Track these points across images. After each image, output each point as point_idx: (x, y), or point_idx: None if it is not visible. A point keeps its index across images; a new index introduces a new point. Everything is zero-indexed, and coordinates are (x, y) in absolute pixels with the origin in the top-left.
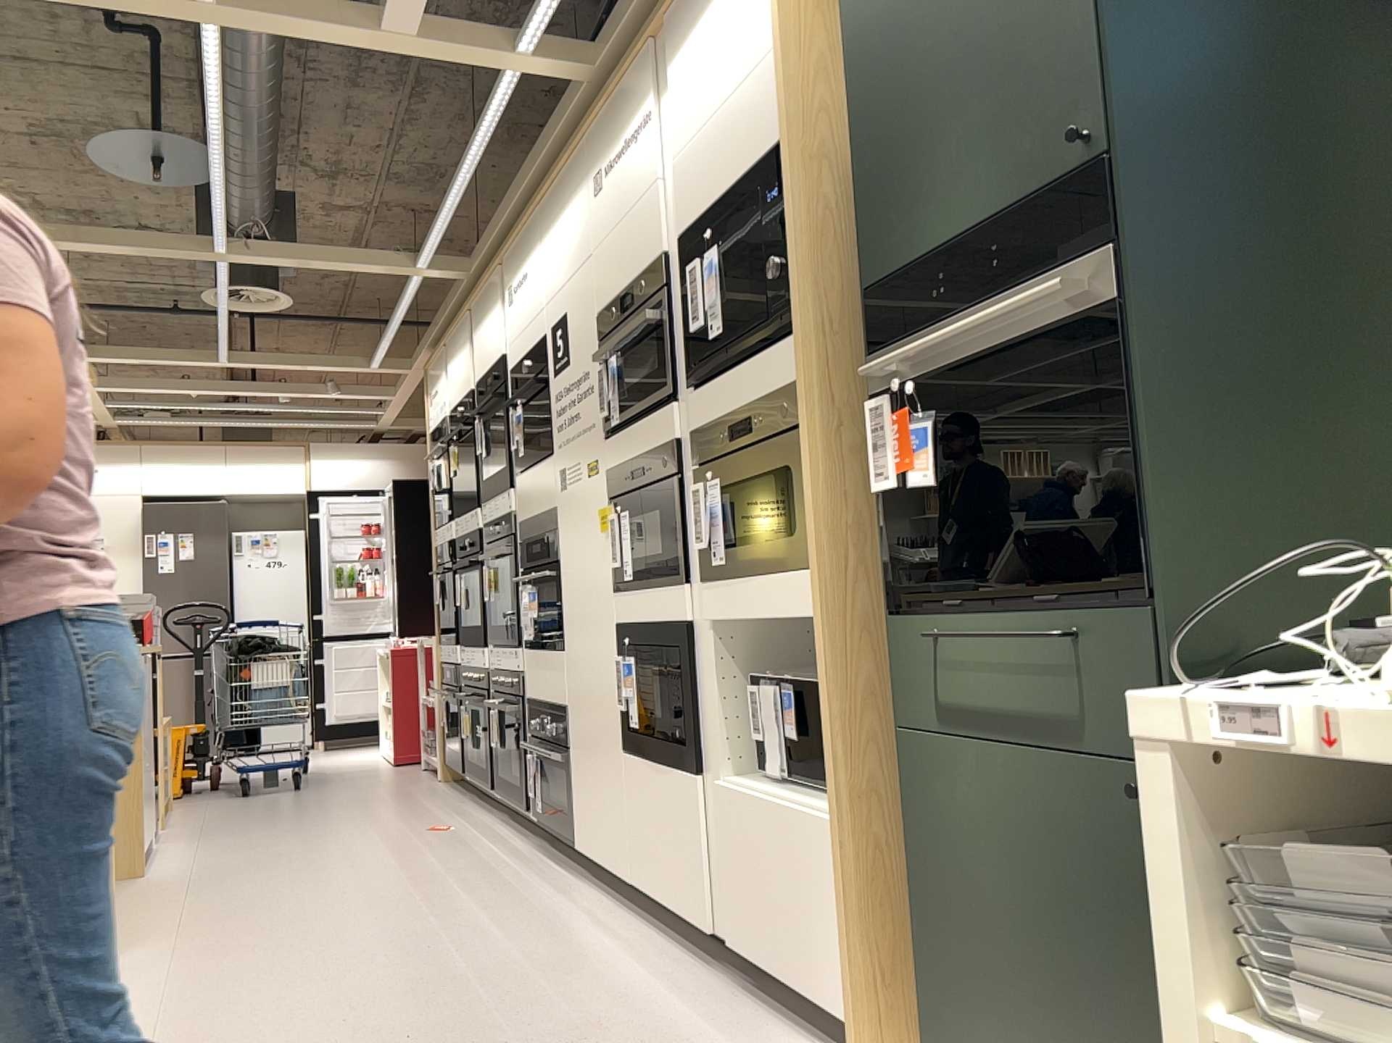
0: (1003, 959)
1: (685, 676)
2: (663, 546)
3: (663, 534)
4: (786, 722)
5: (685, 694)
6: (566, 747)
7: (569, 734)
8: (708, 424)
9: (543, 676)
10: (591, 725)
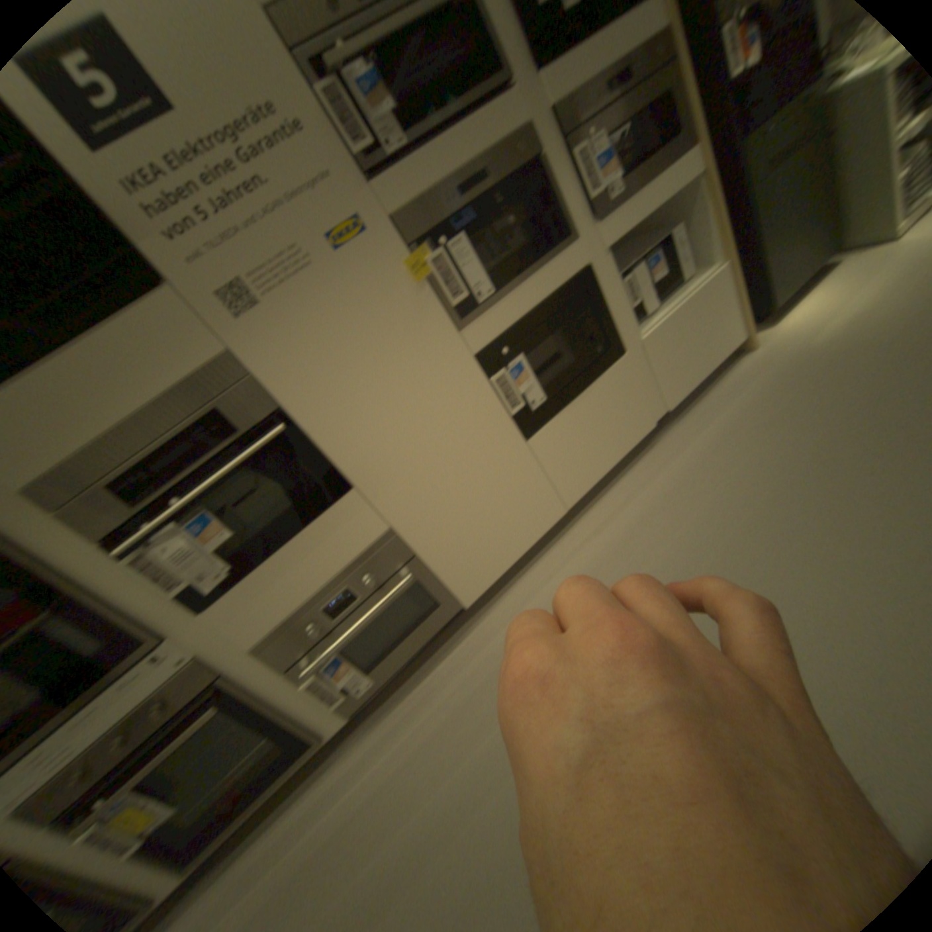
0: (793, 237)
1: (598, 301)
2: (530, 233)
3: (527, 222)
4: (663, 268)
5: (599, 314)
6: (410, 559)
7: (412, 540)
8: (573, 93)
9: (304, 565)
10: (460, 482)
